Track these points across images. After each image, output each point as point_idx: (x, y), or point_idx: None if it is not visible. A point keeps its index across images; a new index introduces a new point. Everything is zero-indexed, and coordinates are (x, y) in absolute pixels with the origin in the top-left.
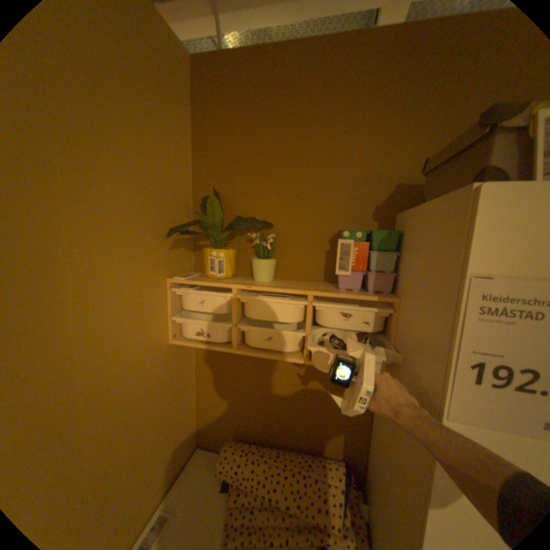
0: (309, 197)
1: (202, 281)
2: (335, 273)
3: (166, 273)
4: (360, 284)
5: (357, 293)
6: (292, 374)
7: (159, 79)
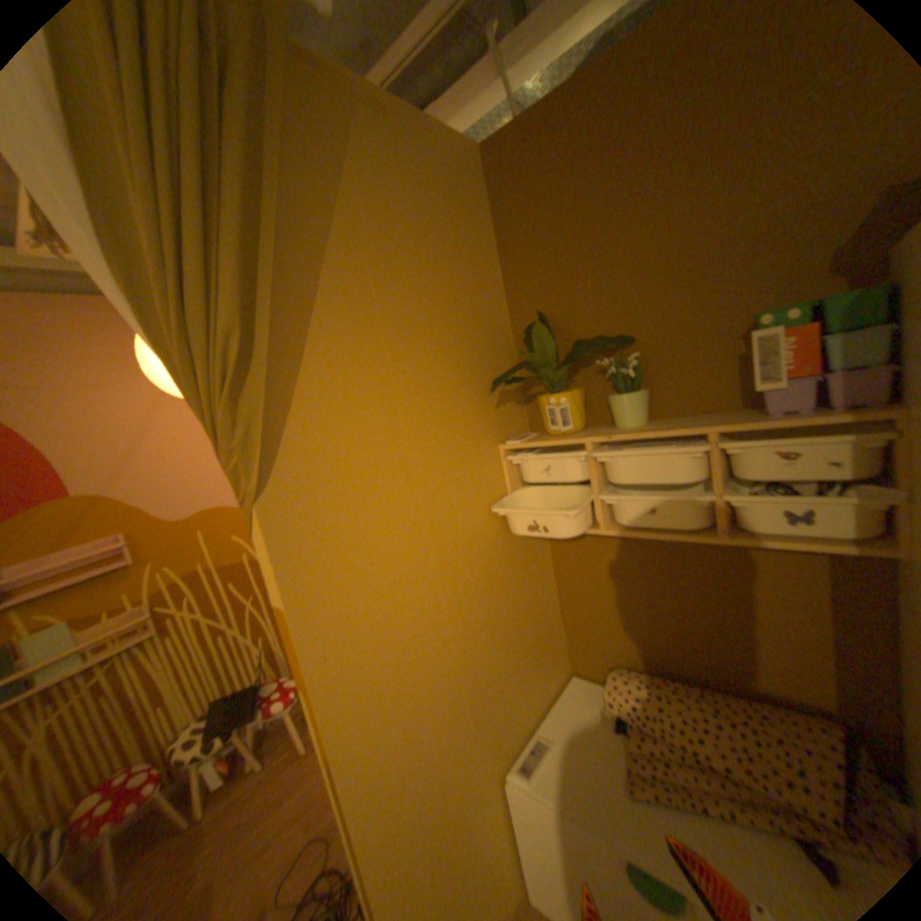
0: (689, 275)
1: (542, 441)
2: (763, 390)
3: (495, 438)
4: (815, 399)
5: (811, 415)
6: (708, 569)
7: (449, 200)
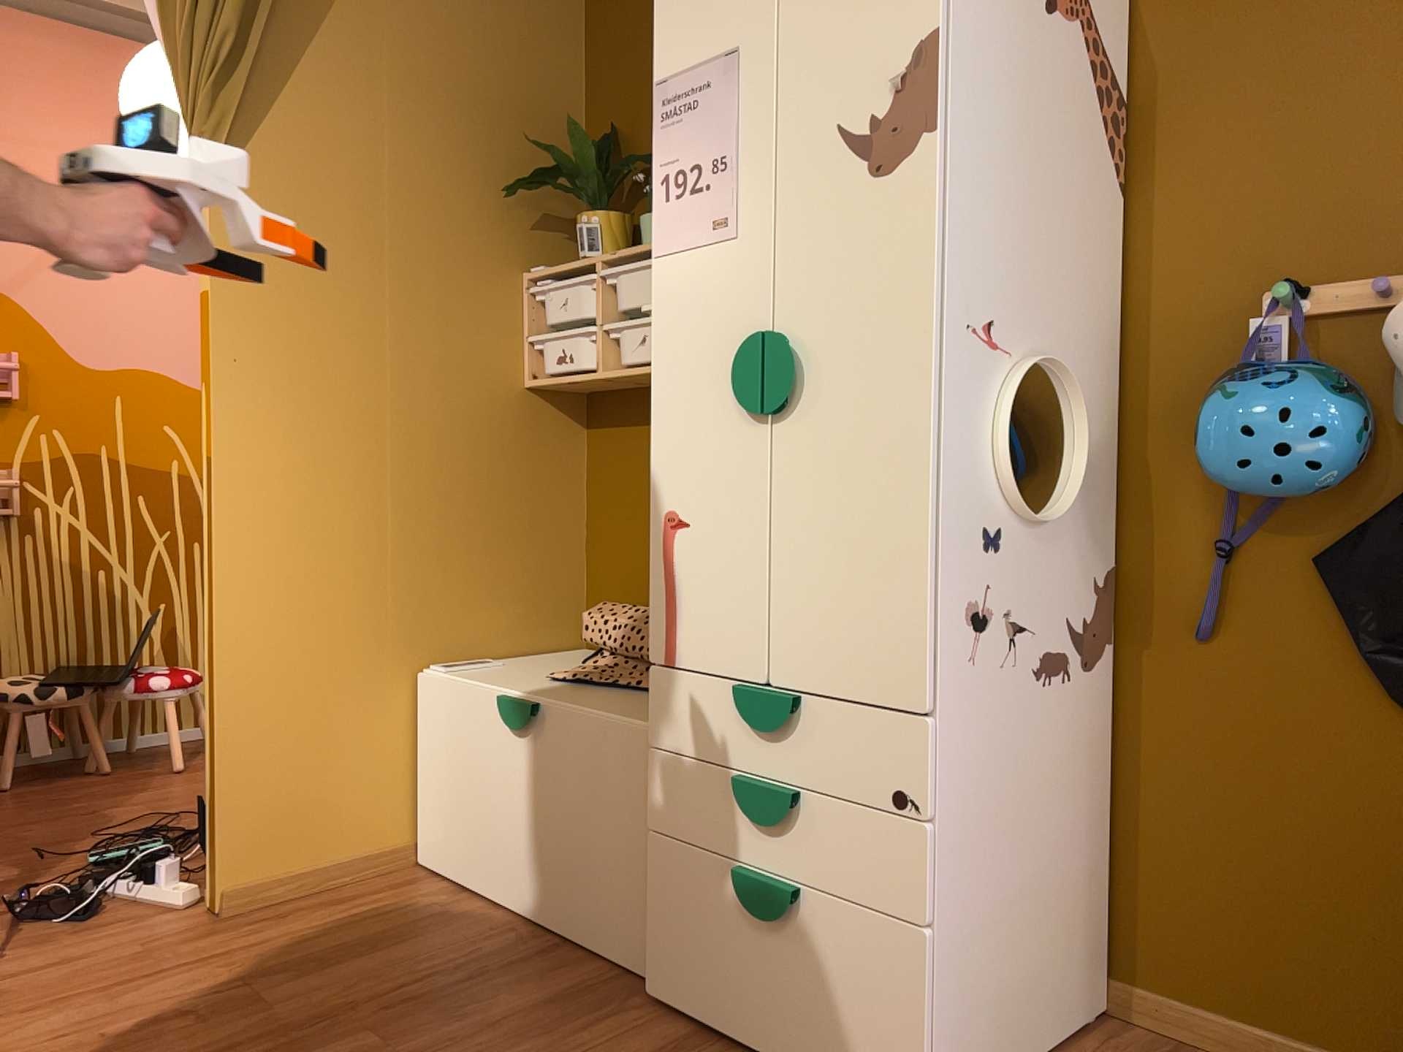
0: None
1: (562, 266)
2: None
3: (521, 265)
4: None
5: None
6: None
7: None
